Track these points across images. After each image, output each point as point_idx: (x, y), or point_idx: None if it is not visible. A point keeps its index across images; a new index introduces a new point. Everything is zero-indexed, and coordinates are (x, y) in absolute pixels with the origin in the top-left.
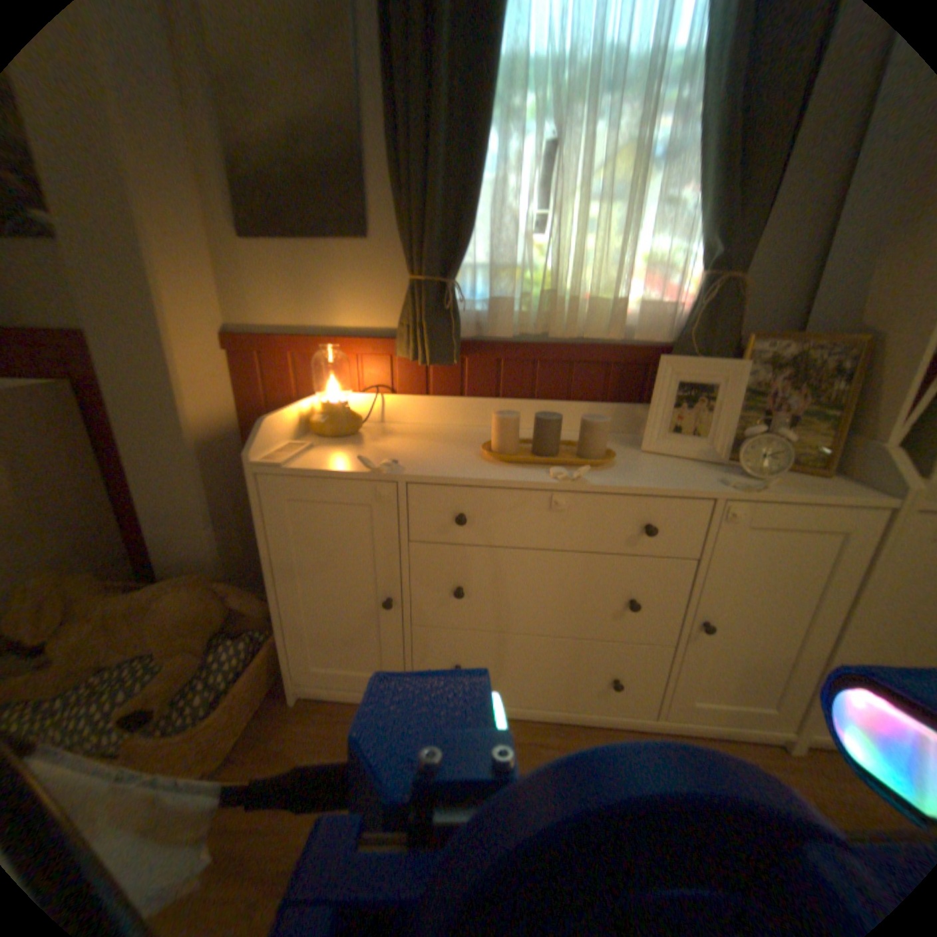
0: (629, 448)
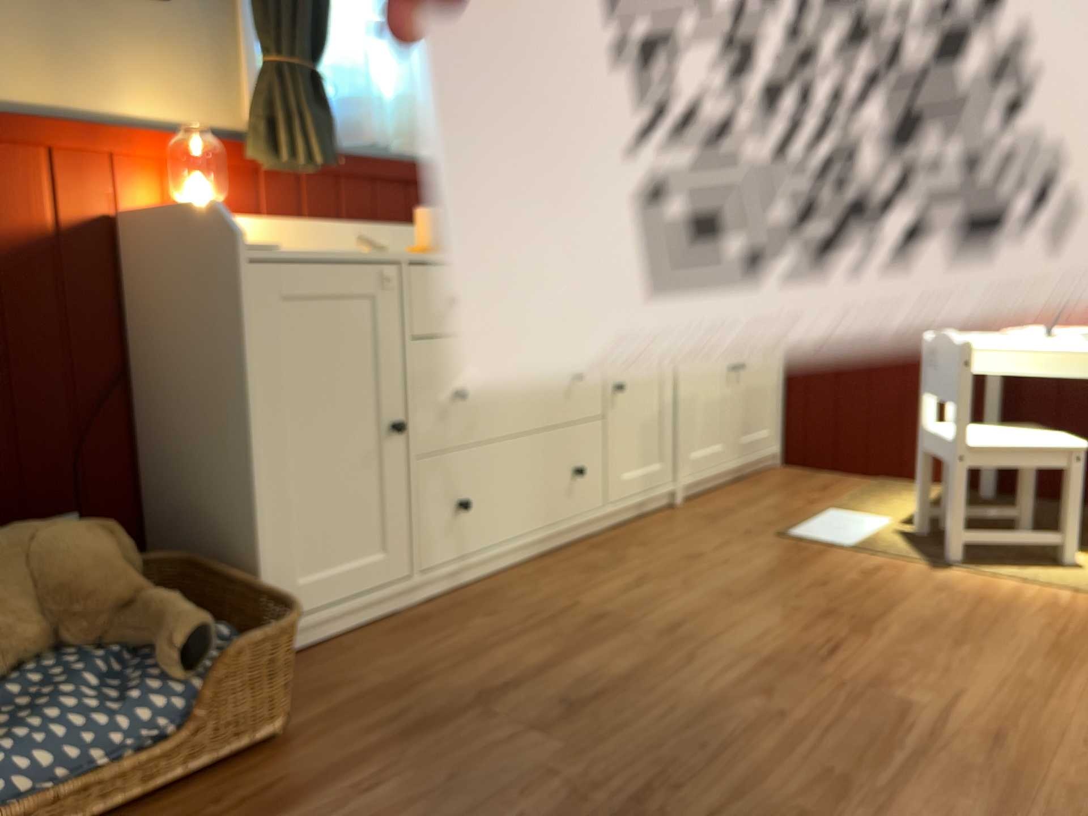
0: None
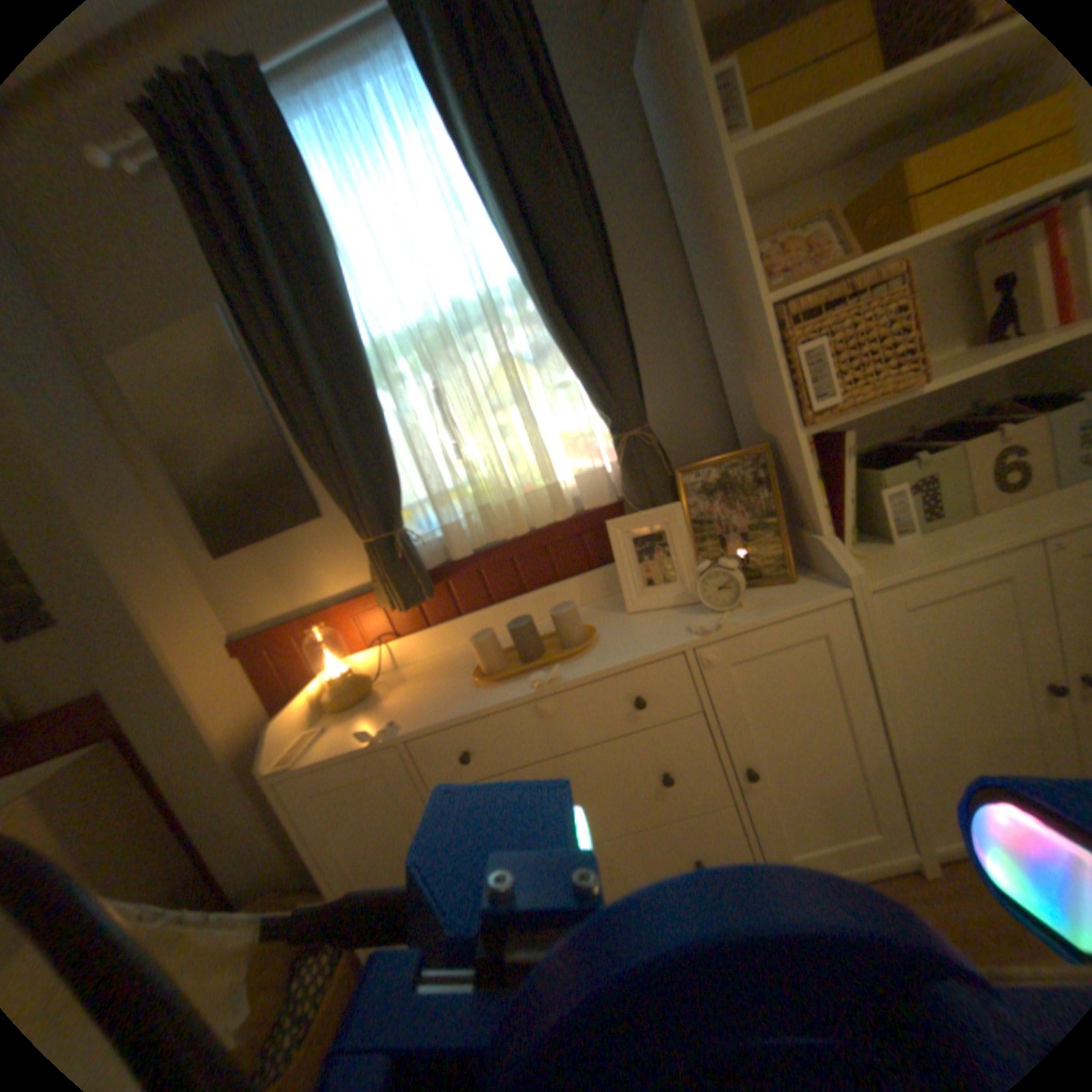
0: (617, 613)
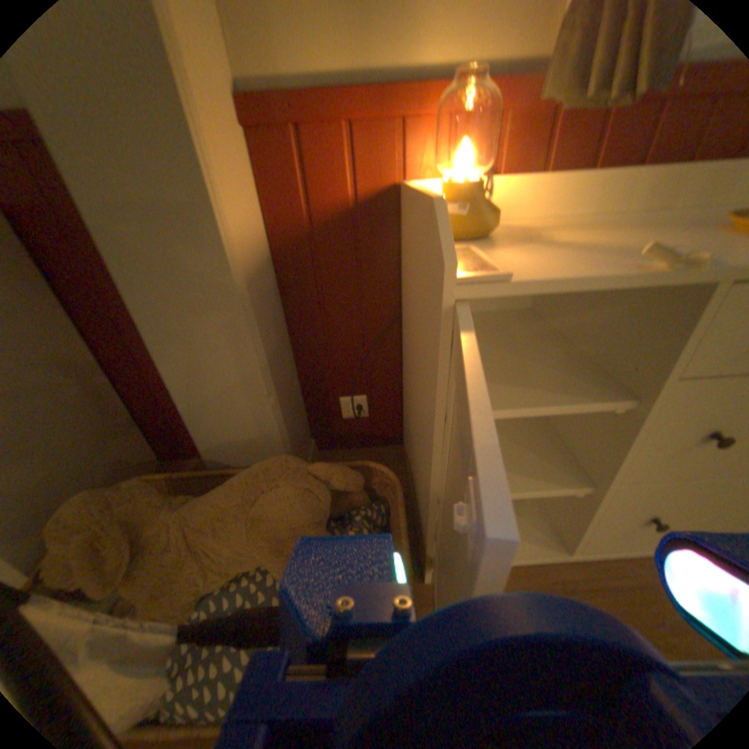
0: None
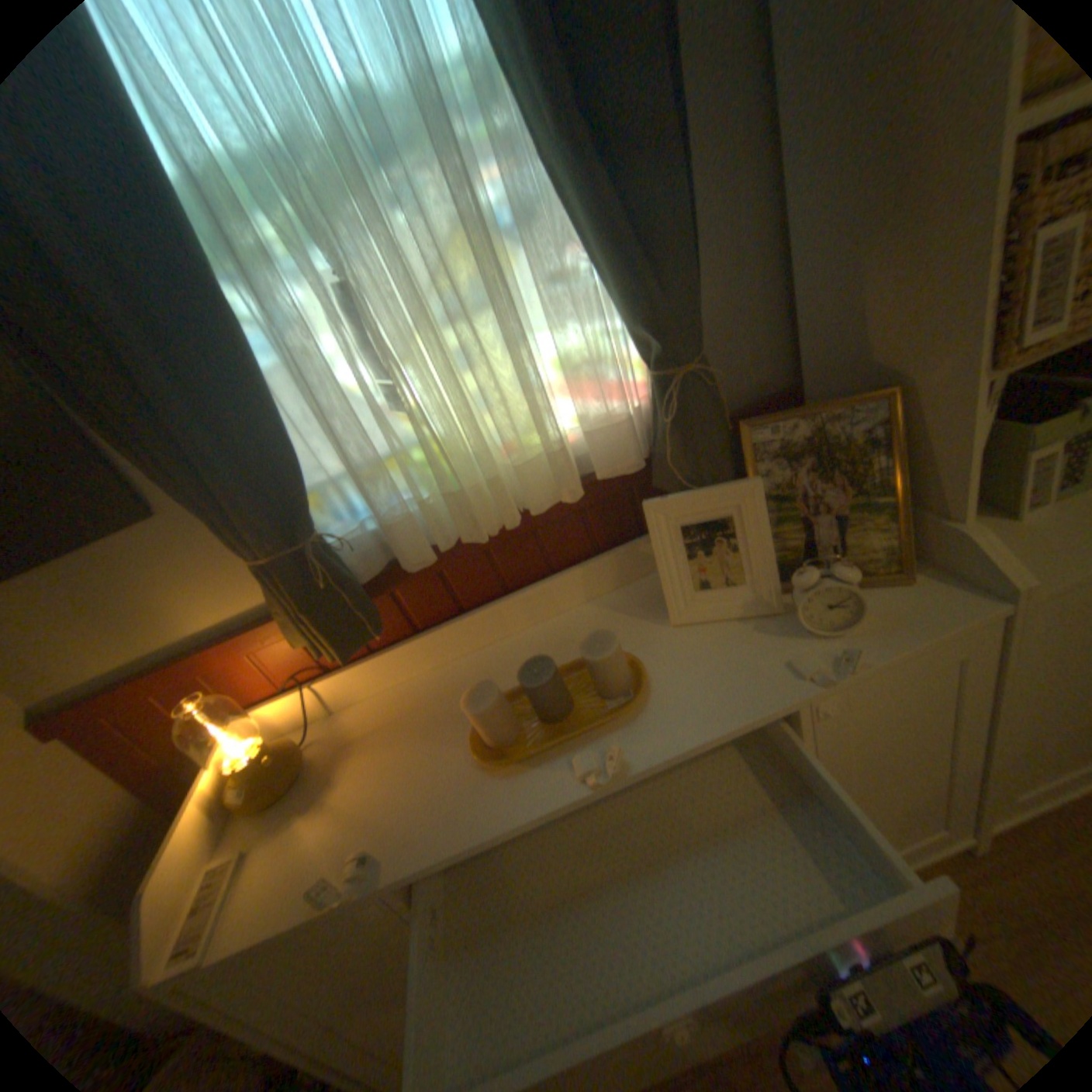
0: (654, 624)
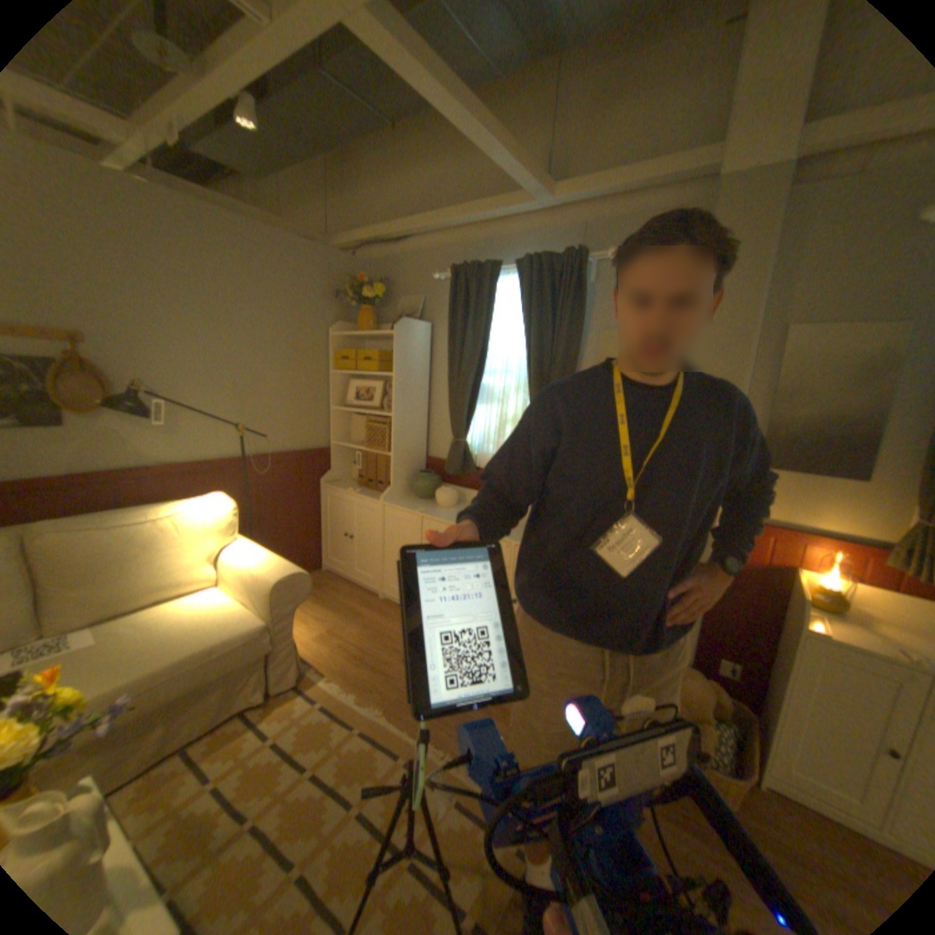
0: None
